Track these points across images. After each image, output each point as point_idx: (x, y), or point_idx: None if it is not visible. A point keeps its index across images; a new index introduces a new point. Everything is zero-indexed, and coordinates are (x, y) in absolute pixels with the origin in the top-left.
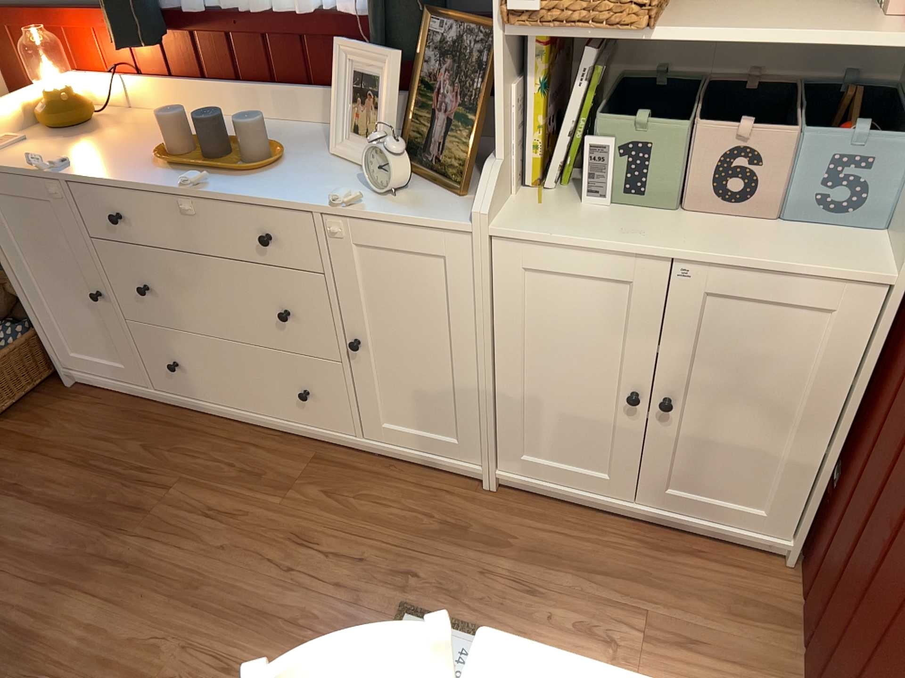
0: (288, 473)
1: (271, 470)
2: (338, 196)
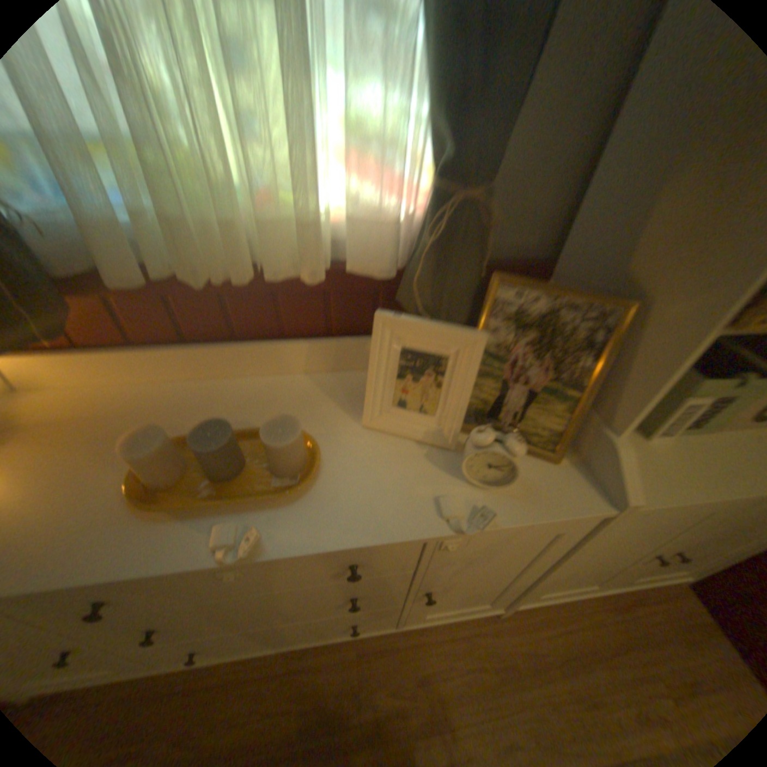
0: (346, 696)
1: (328, 701)
2: (452, 510)
